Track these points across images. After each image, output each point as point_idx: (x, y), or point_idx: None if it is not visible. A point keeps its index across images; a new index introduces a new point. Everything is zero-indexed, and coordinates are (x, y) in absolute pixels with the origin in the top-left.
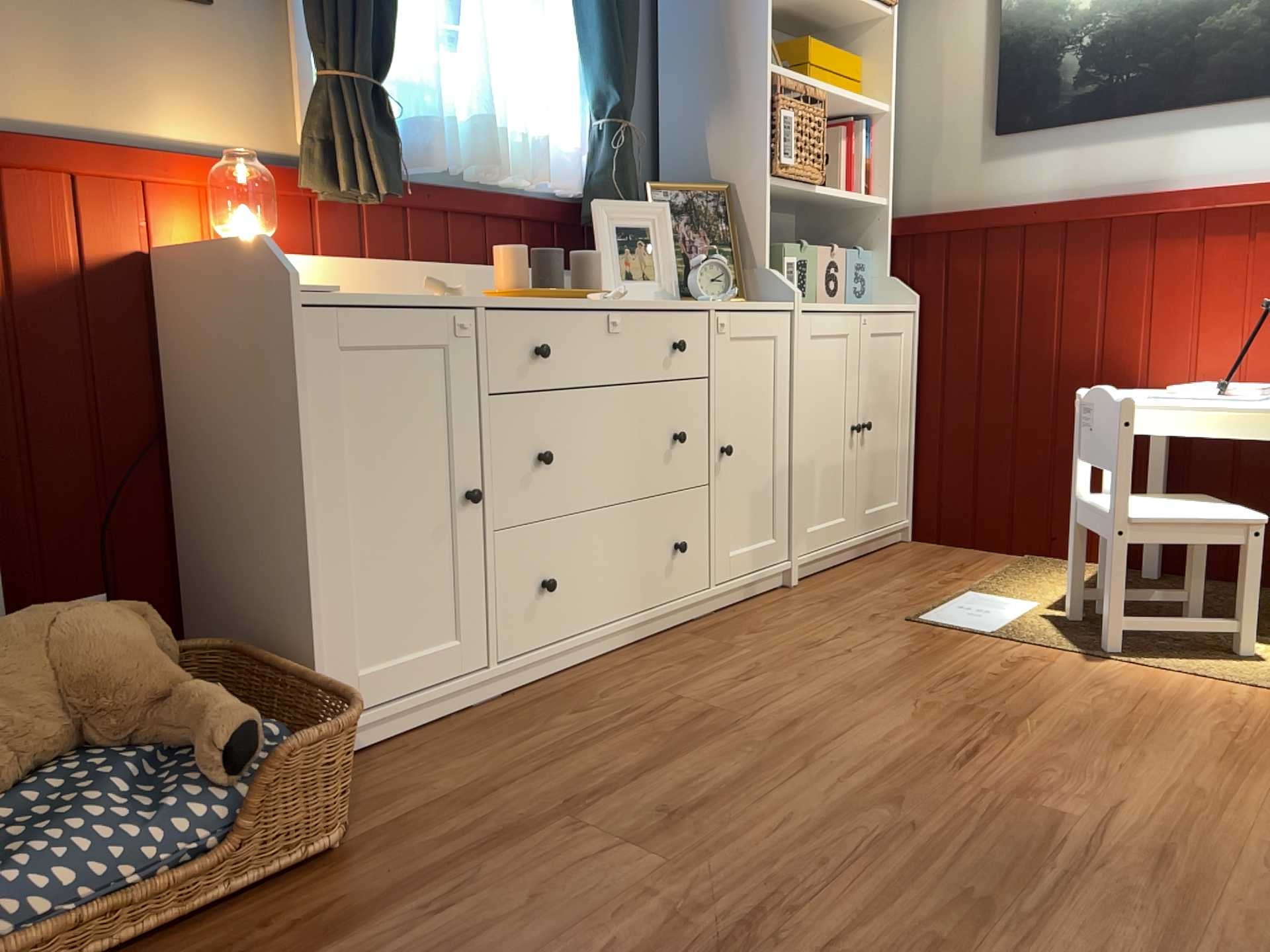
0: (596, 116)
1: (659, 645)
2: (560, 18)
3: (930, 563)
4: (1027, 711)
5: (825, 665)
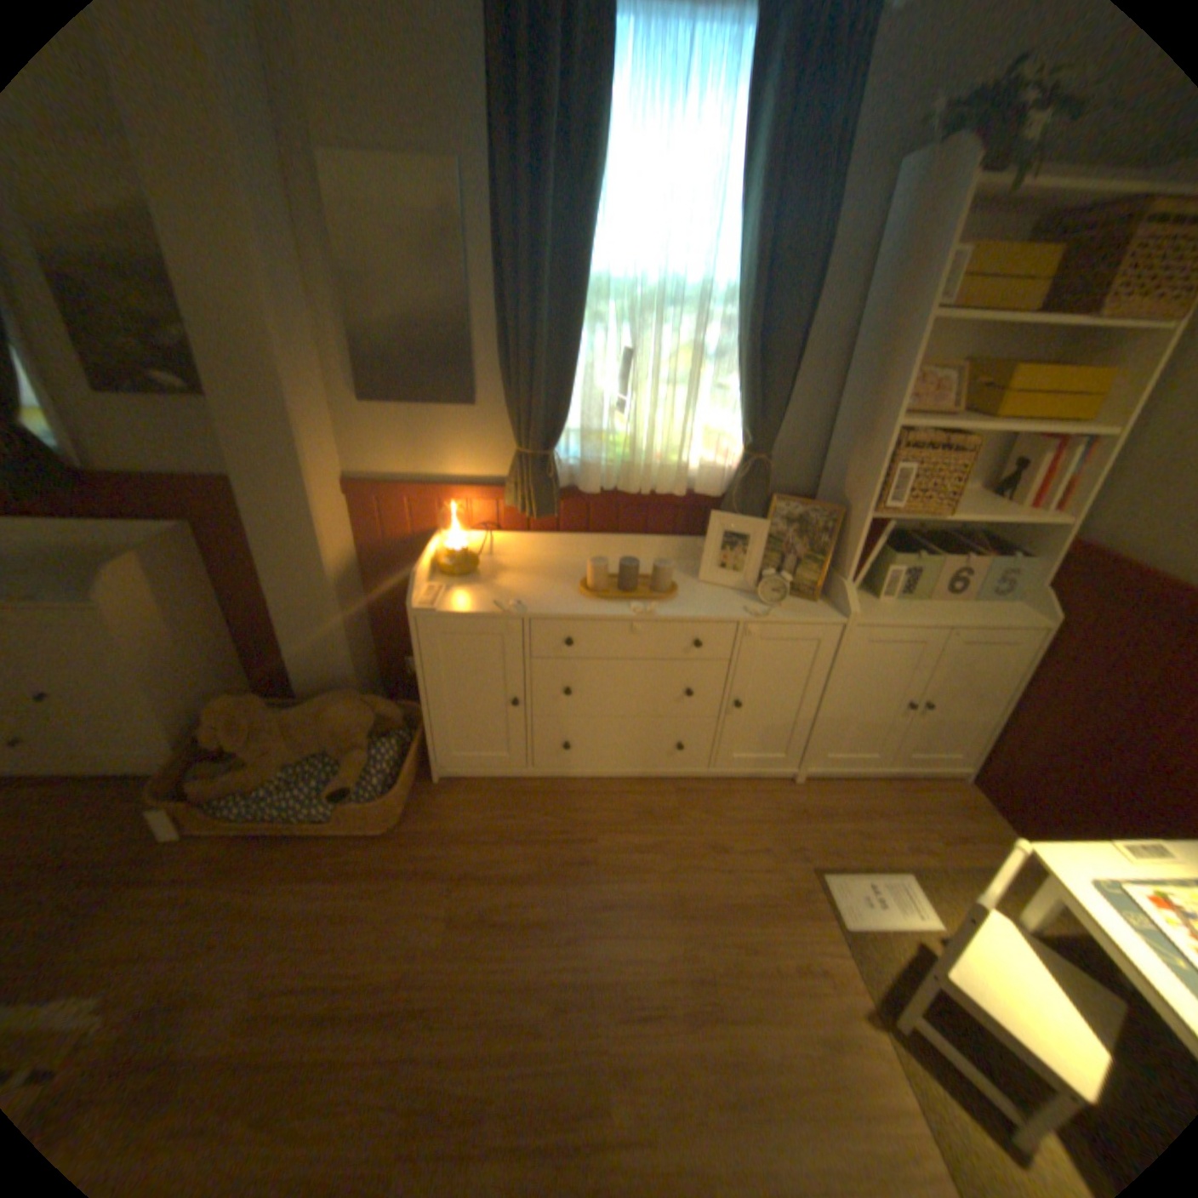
0: (743, 445)
1: (649, 790)
2: (729, 372)
3: (941, 823)
4: (738, 1023)
5: (698, 875)
